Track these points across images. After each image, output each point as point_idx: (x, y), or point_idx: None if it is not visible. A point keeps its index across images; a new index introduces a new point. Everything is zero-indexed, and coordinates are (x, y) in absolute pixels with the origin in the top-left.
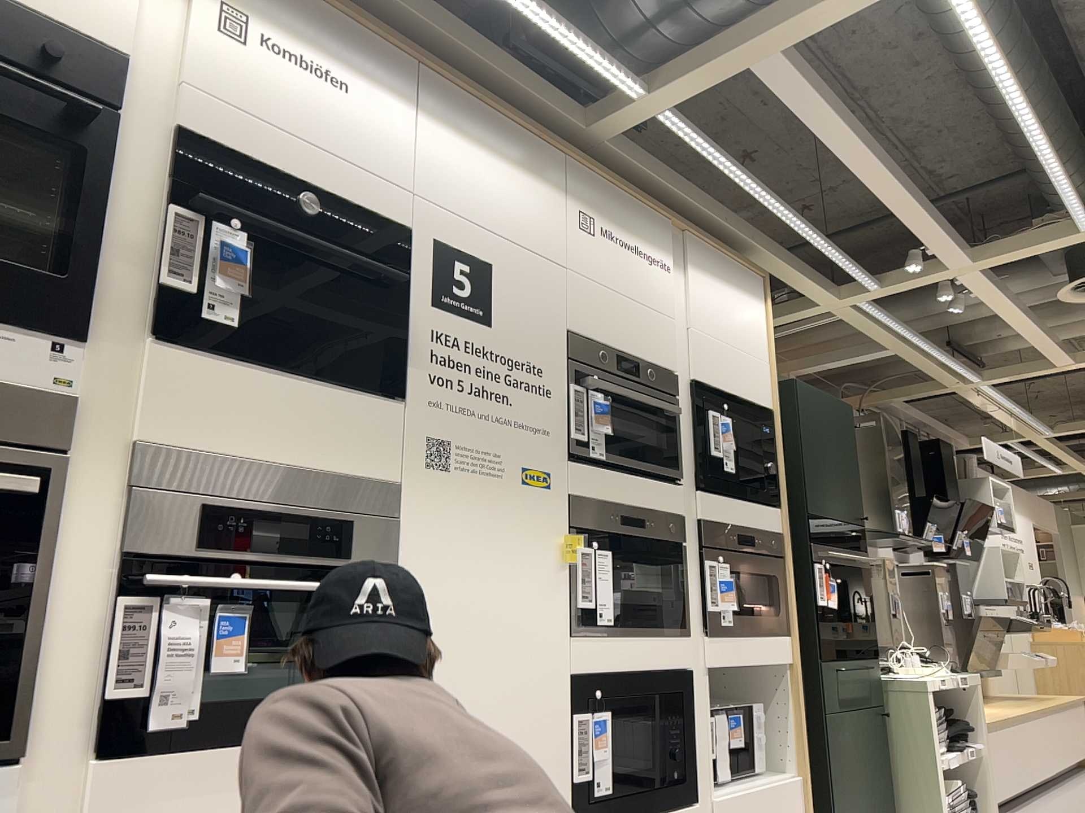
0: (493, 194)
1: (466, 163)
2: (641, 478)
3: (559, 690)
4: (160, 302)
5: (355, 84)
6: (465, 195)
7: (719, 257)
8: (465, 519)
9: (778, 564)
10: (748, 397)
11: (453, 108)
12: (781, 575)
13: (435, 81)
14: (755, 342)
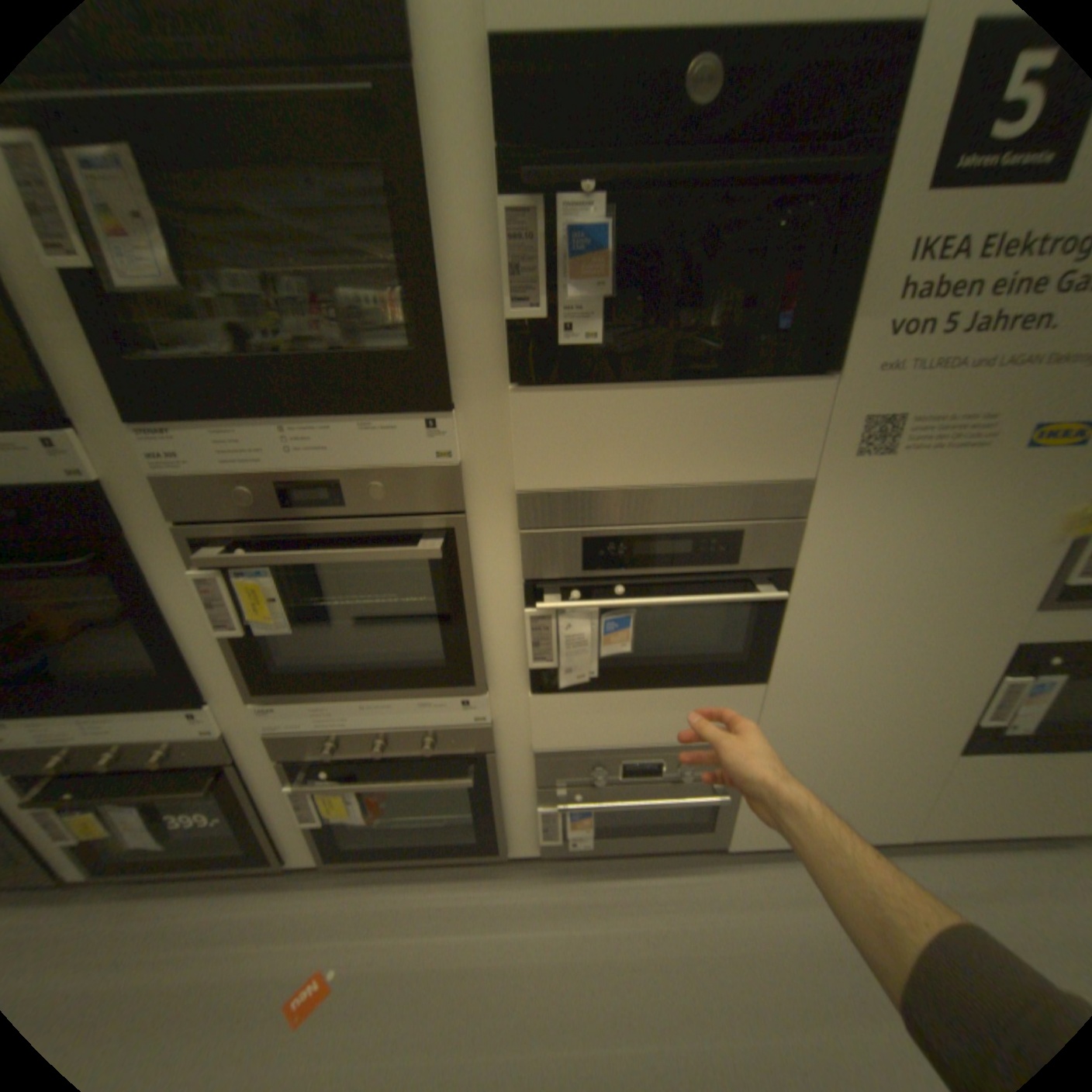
0: None
1: None
2: None
3: (994, 657)
4: (511, 343)
5: None
6: None
7: None
8: (908, 505)
9: None
10: None
11: None
12: None
13: None
14: None
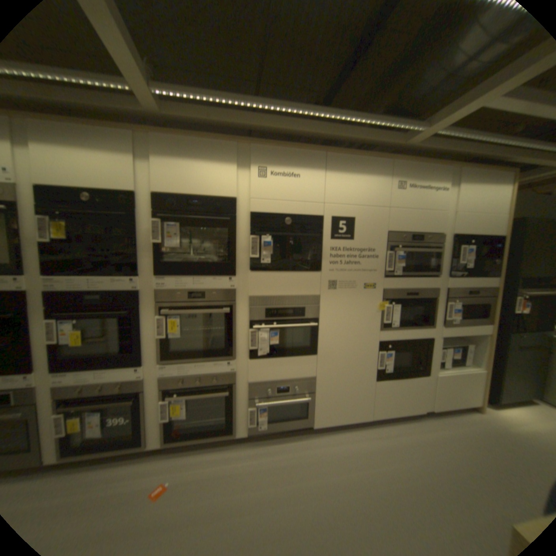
0: (356, 190)
1: (345, 183)
2: (419, 277)
3: (374, 345)
4: (250, 262)
5: (302, 173)
6: (344, 196)
7: (484, 172)
8: (342, 301)
9: (494, 299)
10: (491, 234)
11: (340, 163)
12: (495, 303)
13: (332, 156)
14: (501, 207)
